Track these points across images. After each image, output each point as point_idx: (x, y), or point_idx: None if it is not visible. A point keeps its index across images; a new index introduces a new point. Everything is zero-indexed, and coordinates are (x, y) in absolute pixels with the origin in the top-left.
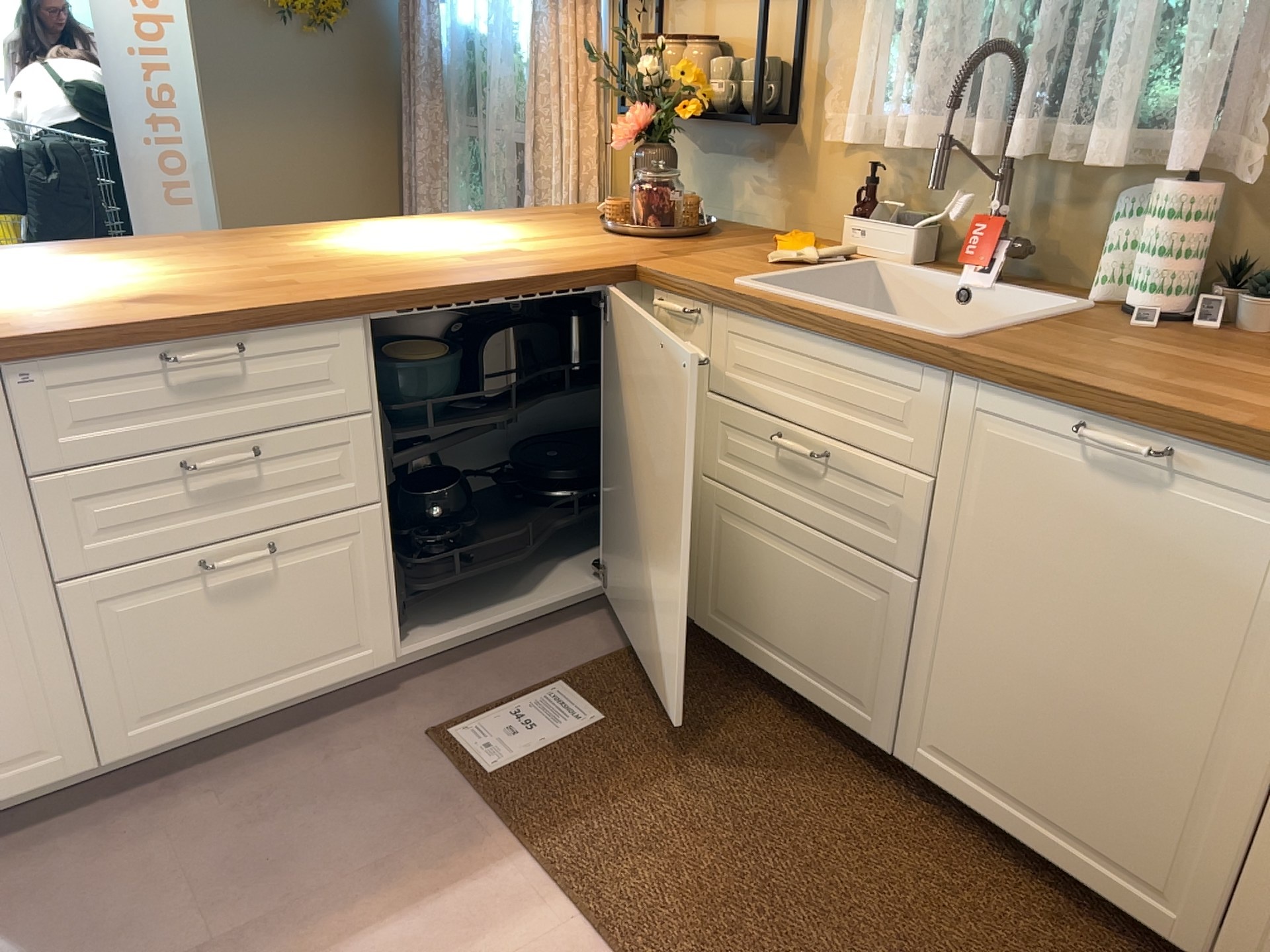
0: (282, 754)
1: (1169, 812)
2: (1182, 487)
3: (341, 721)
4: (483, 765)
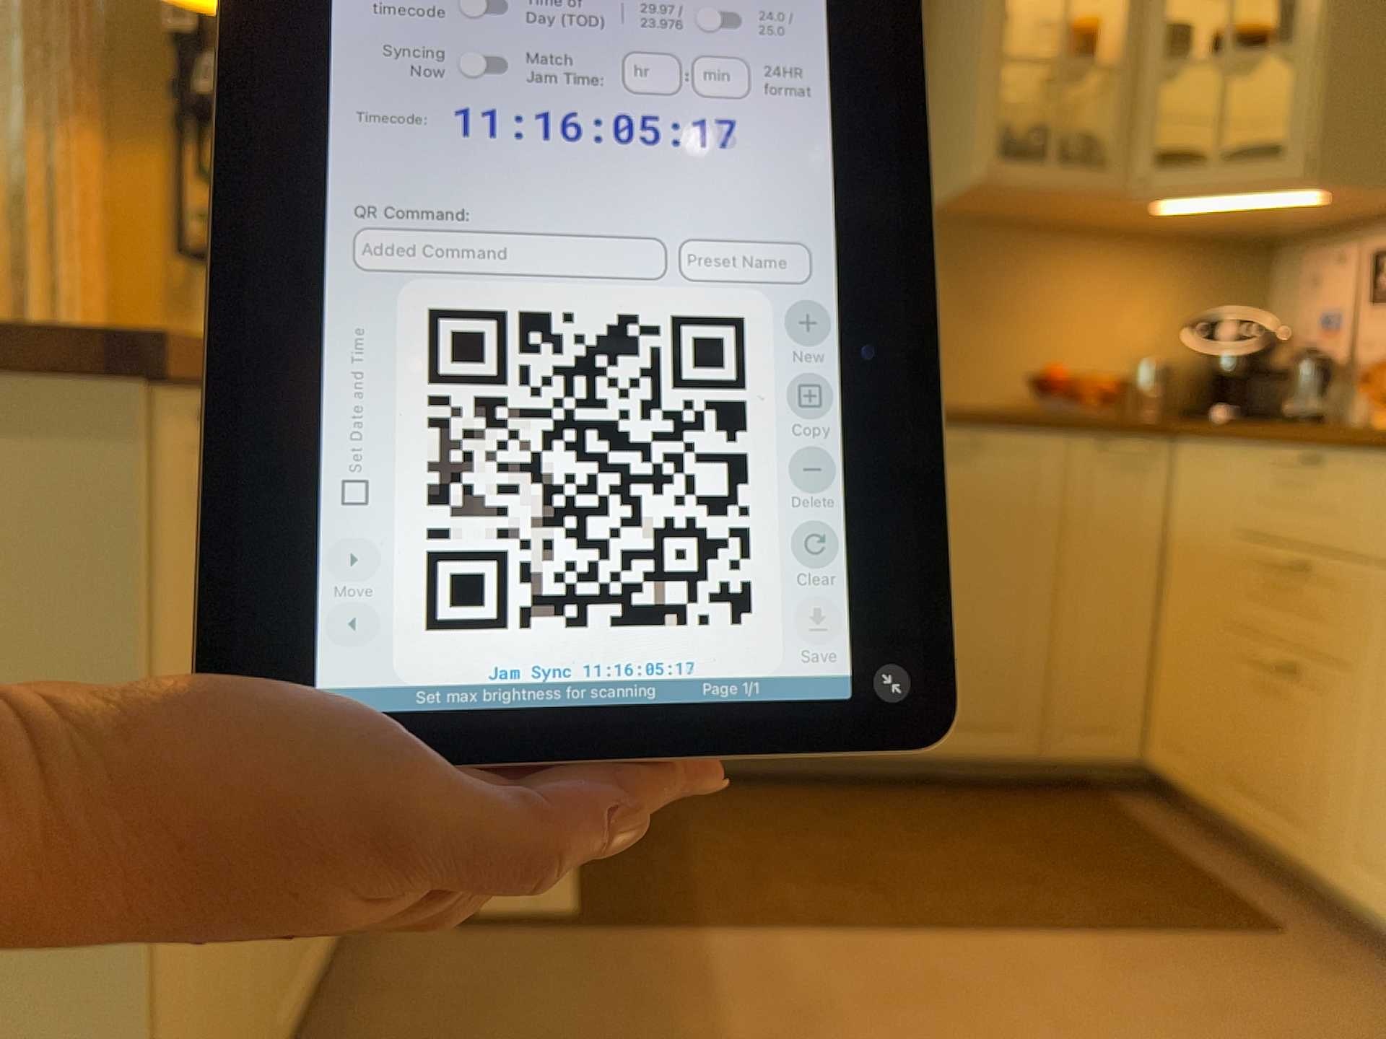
0: (342, 1031)
1: (1009, 668)
2: (984, 456)
3: (342, 975)
4: (553, 917)
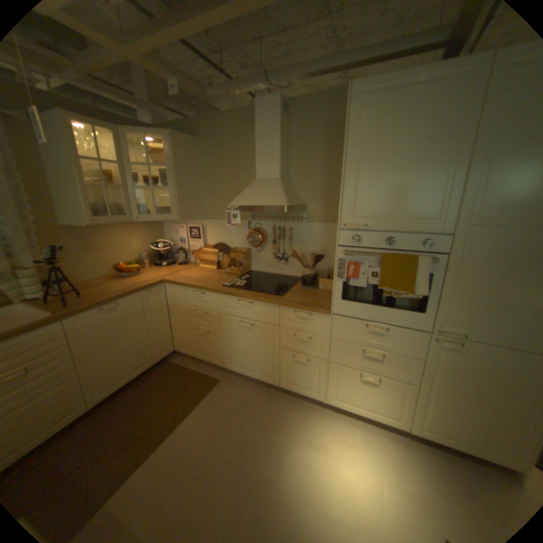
0: None
1: (140, 352)
2: (118, 307)
3: None
4: None
